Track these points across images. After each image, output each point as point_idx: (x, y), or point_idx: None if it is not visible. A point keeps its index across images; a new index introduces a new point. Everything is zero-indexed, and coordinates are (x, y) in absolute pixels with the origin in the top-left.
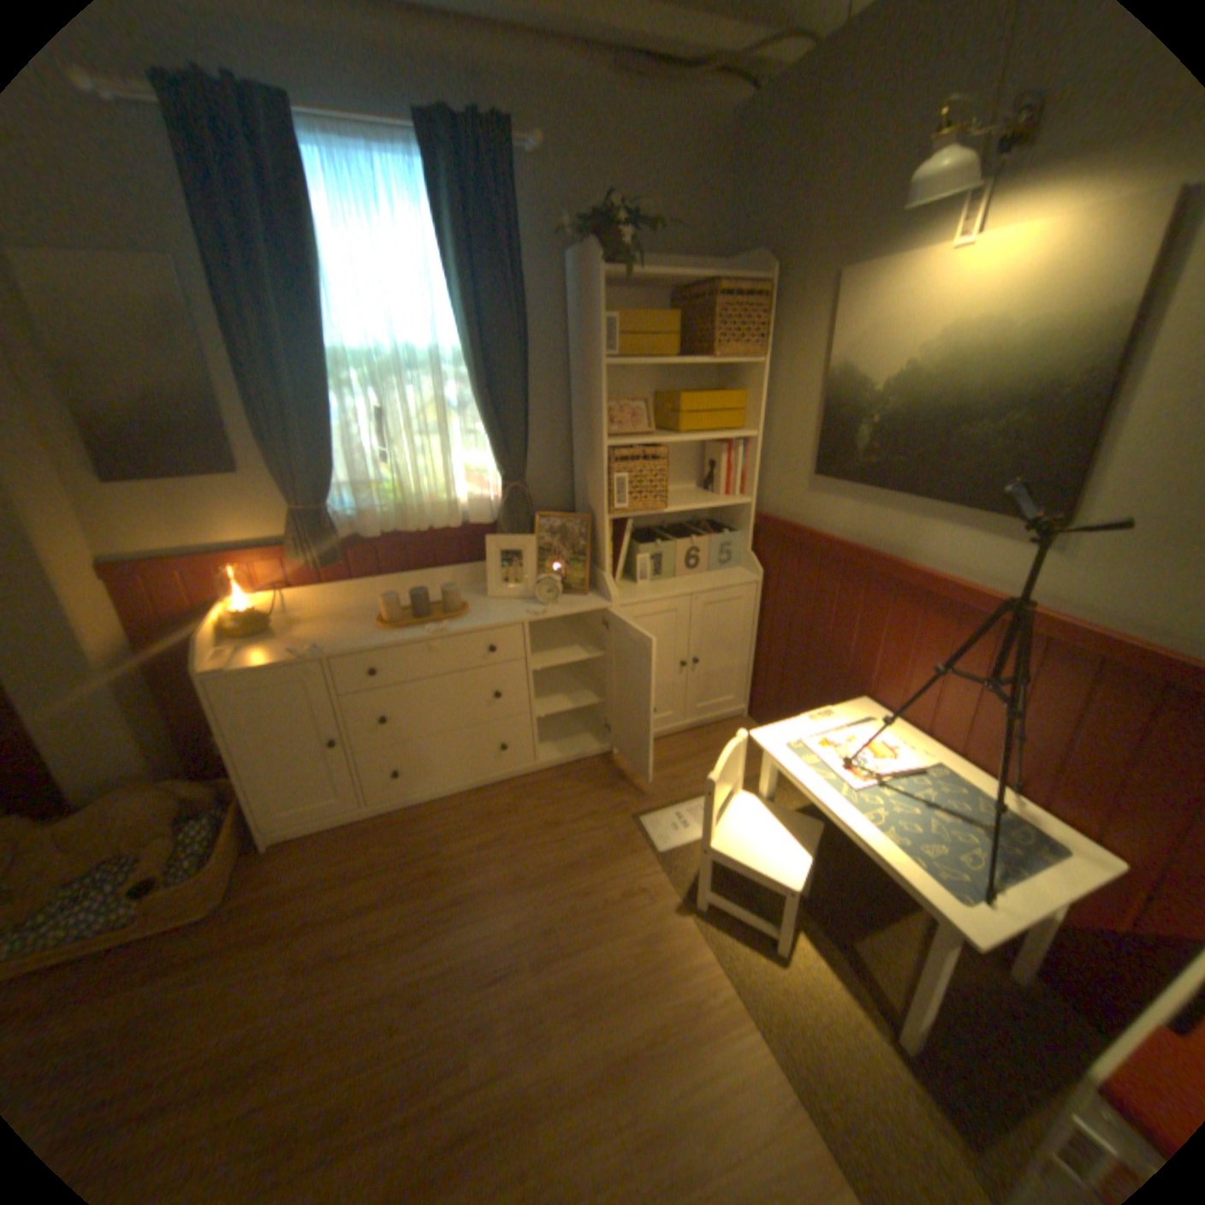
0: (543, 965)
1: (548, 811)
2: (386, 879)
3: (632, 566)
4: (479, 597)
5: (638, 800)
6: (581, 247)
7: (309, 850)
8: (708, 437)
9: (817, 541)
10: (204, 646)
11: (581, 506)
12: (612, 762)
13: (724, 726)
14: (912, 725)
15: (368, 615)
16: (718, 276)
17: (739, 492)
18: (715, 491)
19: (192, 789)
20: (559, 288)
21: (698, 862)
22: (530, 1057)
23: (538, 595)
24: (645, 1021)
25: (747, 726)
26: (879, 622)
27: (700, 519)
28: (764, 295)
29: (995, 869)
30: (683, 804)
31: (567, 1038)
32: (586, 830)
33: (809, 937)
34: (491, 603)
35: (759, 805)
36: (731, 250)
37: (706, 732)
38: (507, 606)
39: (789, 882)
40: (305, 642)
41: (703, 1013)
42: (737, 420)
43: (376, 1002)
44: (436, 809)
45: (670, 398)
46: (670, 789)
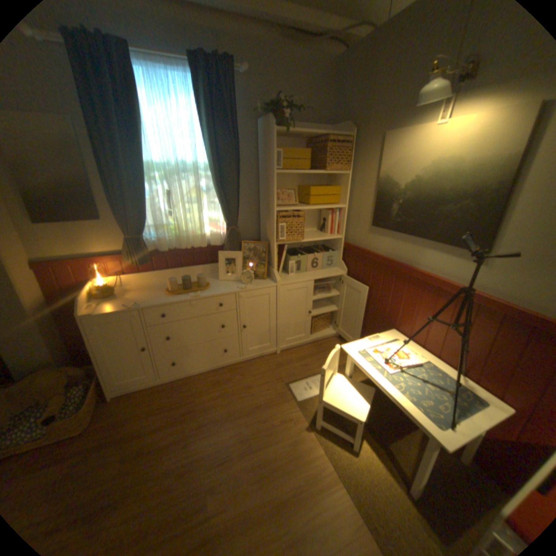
0: (243, 457)
1: (245, 382)
2: (168, 415)
3: (286, 266)
4: (215, 280)
5: (288, 376)
6: (265, 118)
7: (131, 400)
8: (323, 207)
9: (372, 256)
10: (81, 303)
11: (263, 238)
12: (276, 358)
13: (328, 341)
14: (416, 343)
15: (161, 288)
16: (328, 133)
17: (336, 233)
18: (325, 232)
19: (74, 372)
20: (254, 136)
21: (316, 406)
22: (236, 502)
23: (242, 279)
24: (291, 484)
25: (339, 341)
26: (401, 294)
27: (318, 245)
28: (349, 142)
29: (455, 412)
30: (309, 378)
31: (254, 493)
32: (263, 391)
33: (368, 442)
34: (220, 283)
35: (345, 380)
36: (334, 121)
37: (320, 343)
38: (227, 284)
39: (359, 417)
40: (130, 301)
41: (319, 480)
42: (336, 199)
43: (162, 476)
44: (192, 381)
45: (305, 189)
46: (303, 371)
